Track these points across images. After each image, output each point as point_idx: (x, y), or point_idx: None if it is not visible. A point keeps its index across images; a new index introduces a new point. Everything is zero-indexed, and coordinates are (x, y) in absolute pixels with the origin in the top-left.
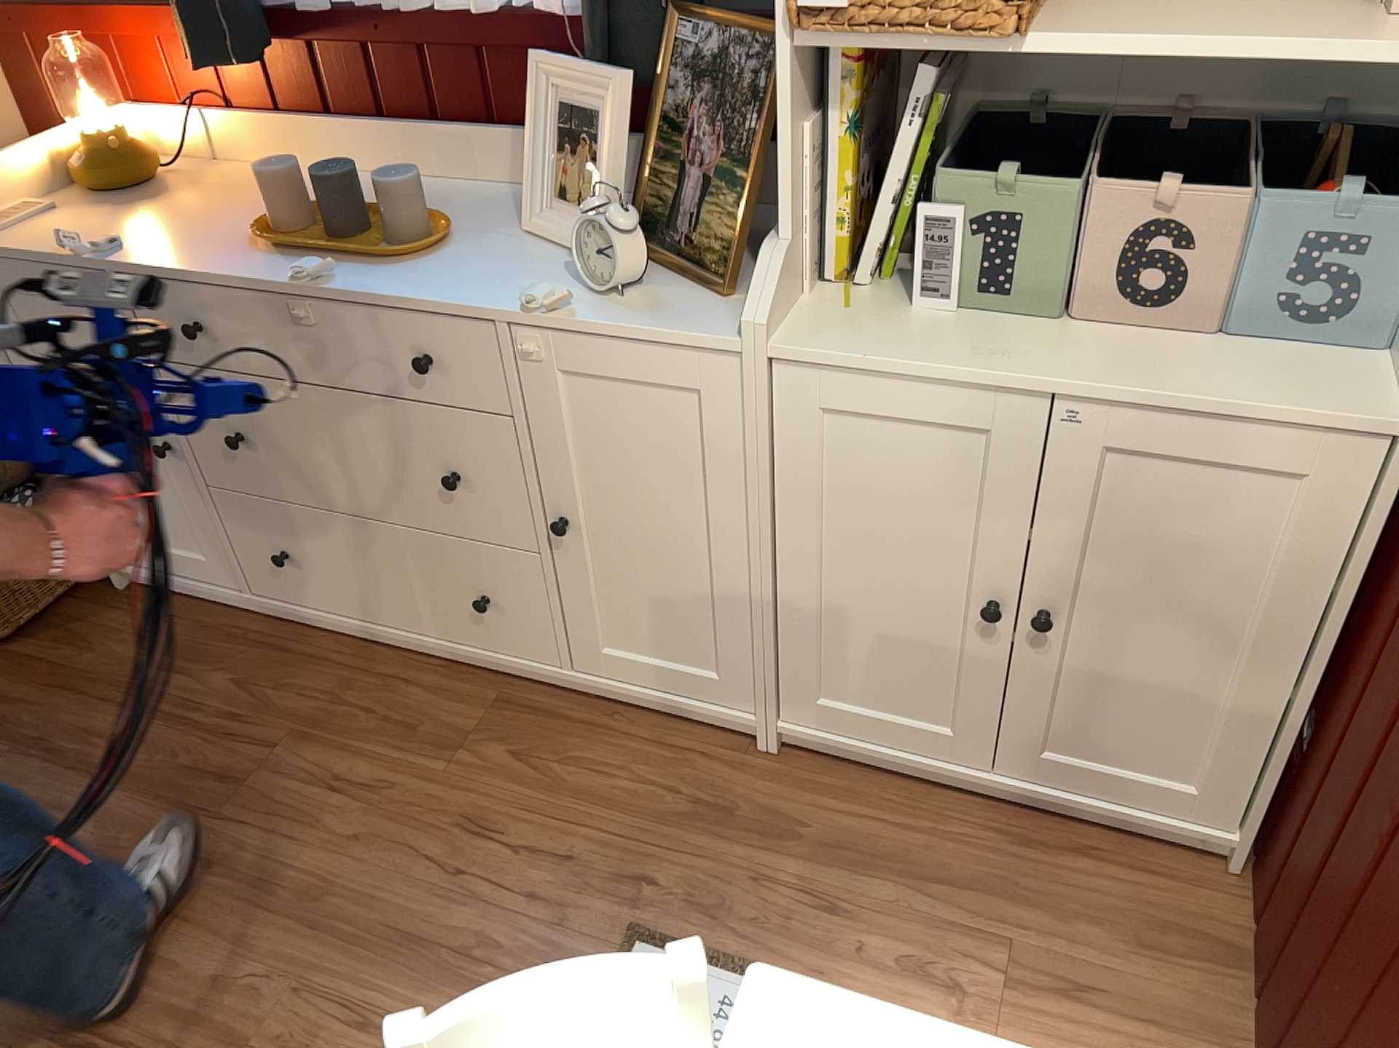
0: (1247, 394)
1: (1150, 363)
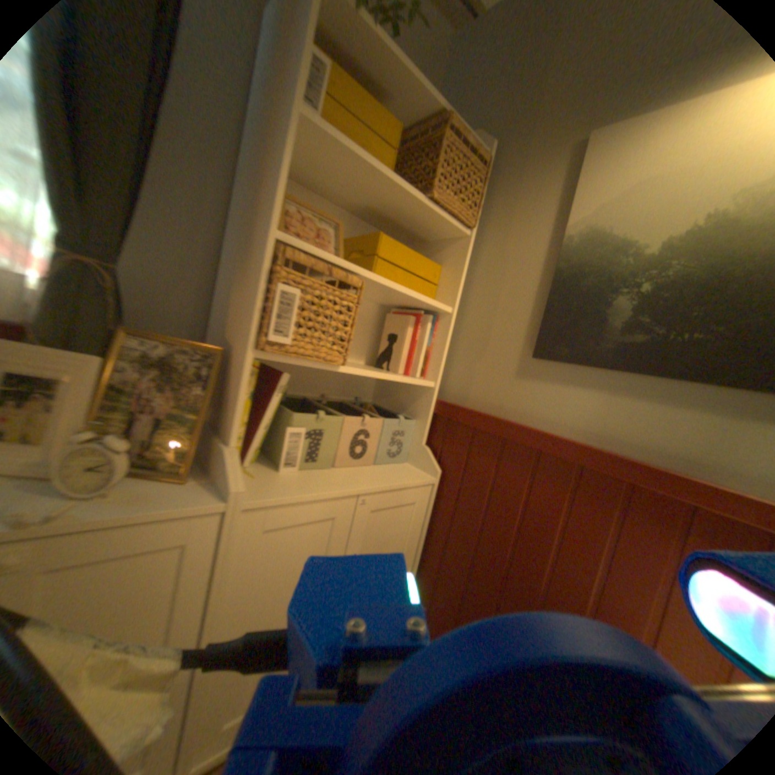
0: (403, 478)
1: (372, 475)
